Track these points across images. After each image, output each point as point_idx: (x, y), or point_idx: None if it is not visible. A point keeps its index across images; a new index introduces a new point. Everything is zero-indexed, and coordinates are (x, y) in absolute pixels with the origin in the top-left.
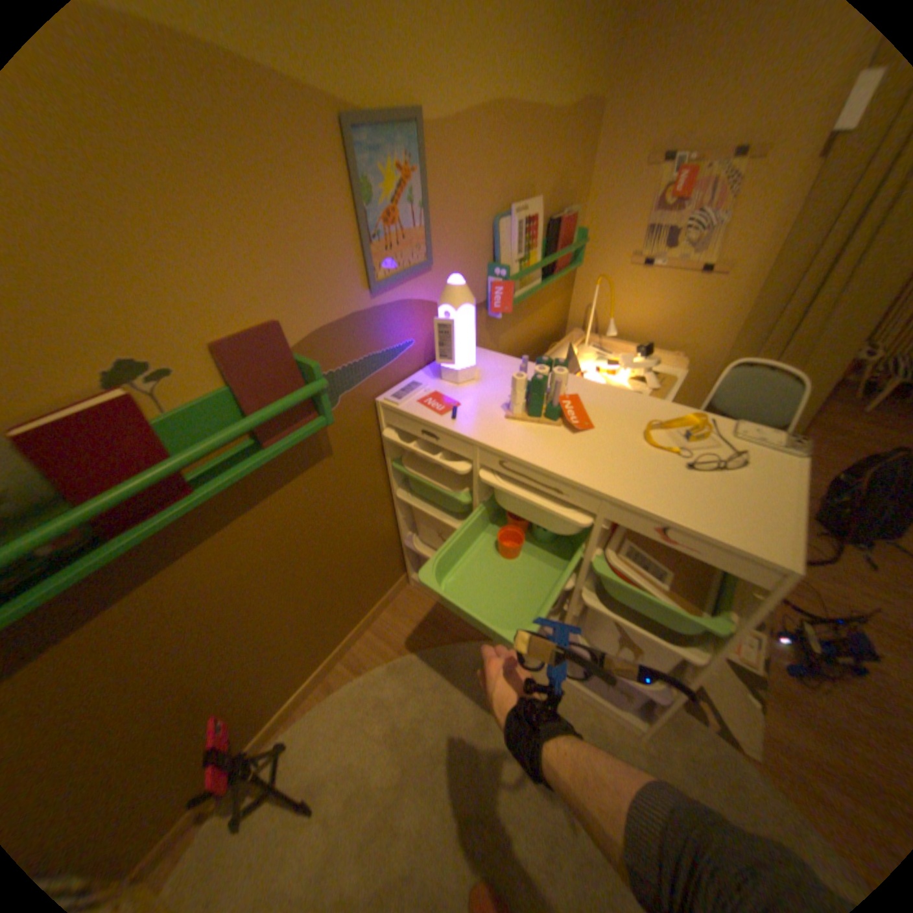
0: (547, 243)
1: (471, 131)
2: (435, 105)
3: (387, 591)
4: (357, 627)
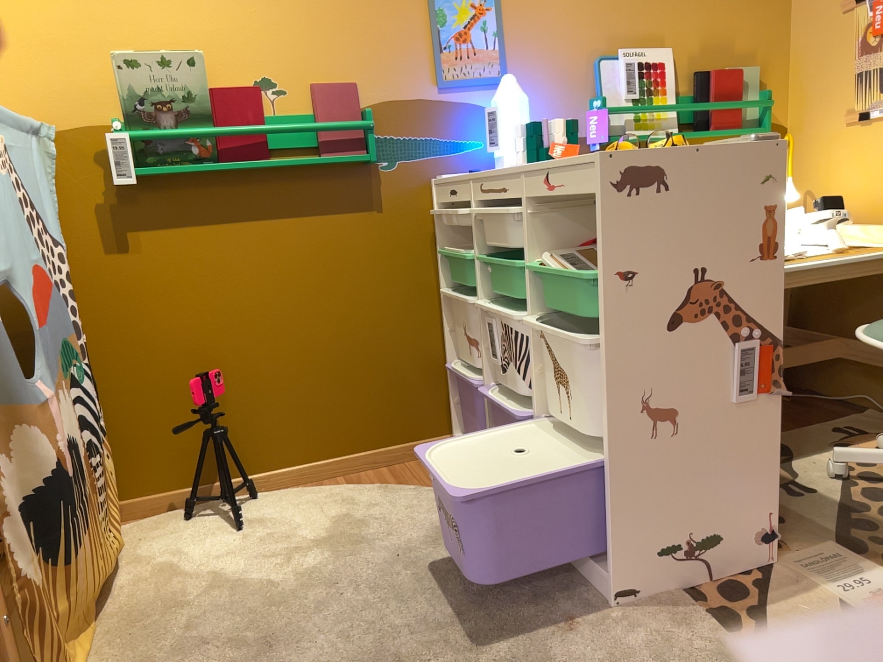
0: (692, 97)
1: None
2: None
3: (421, 436)
4: (373, 450)
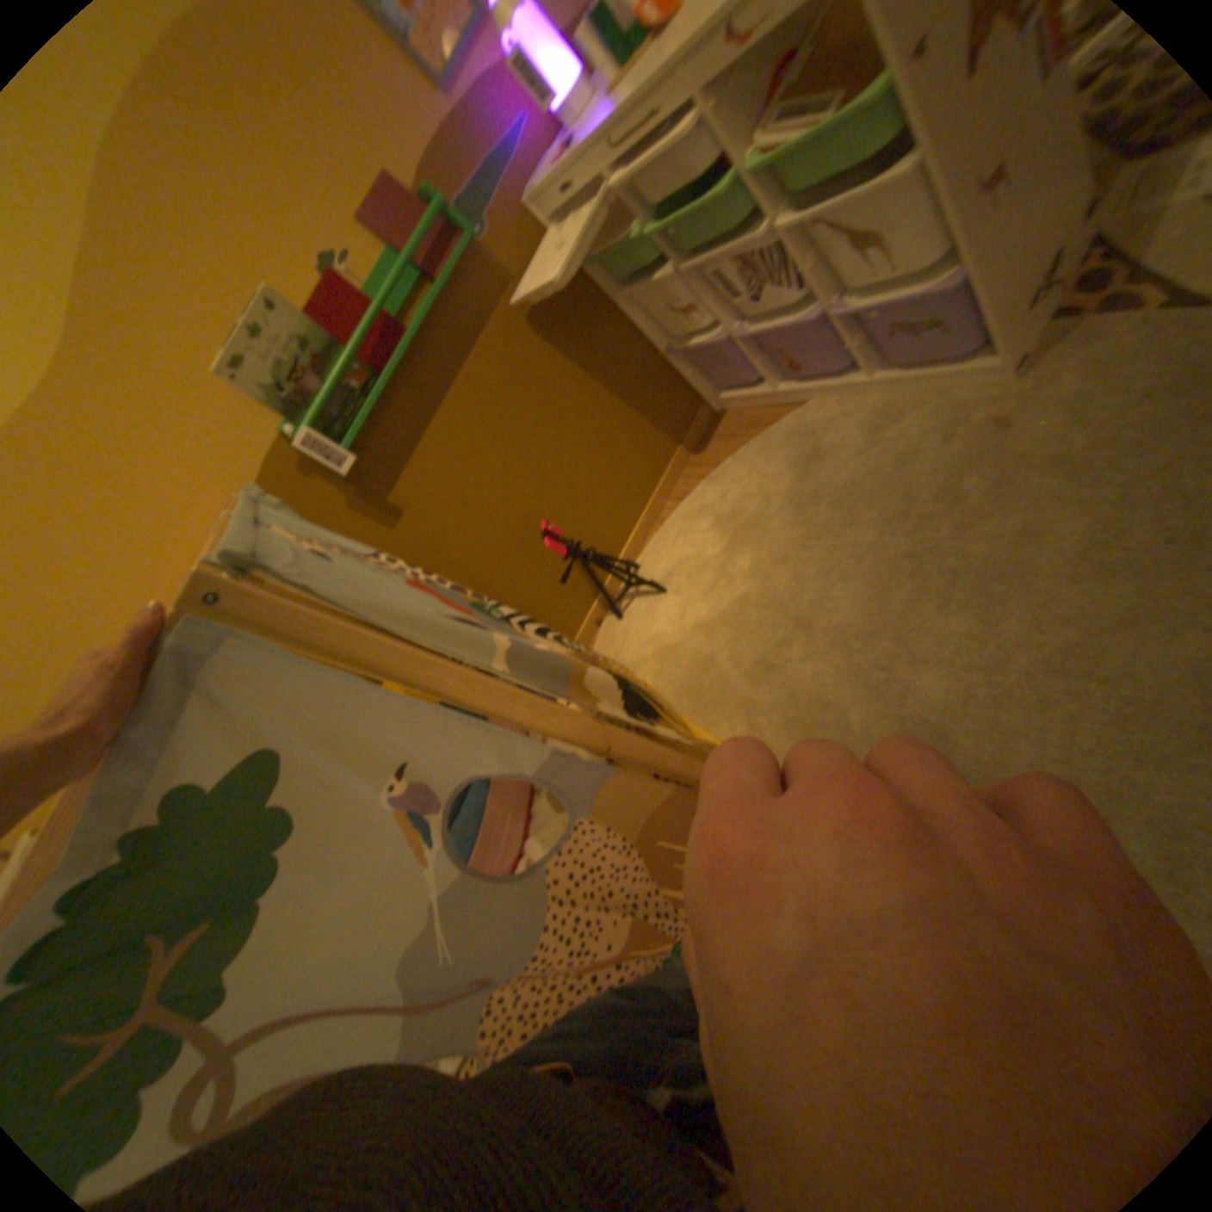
0: None
1: None
2: None
3: (689, 423)
4: (670, 465)
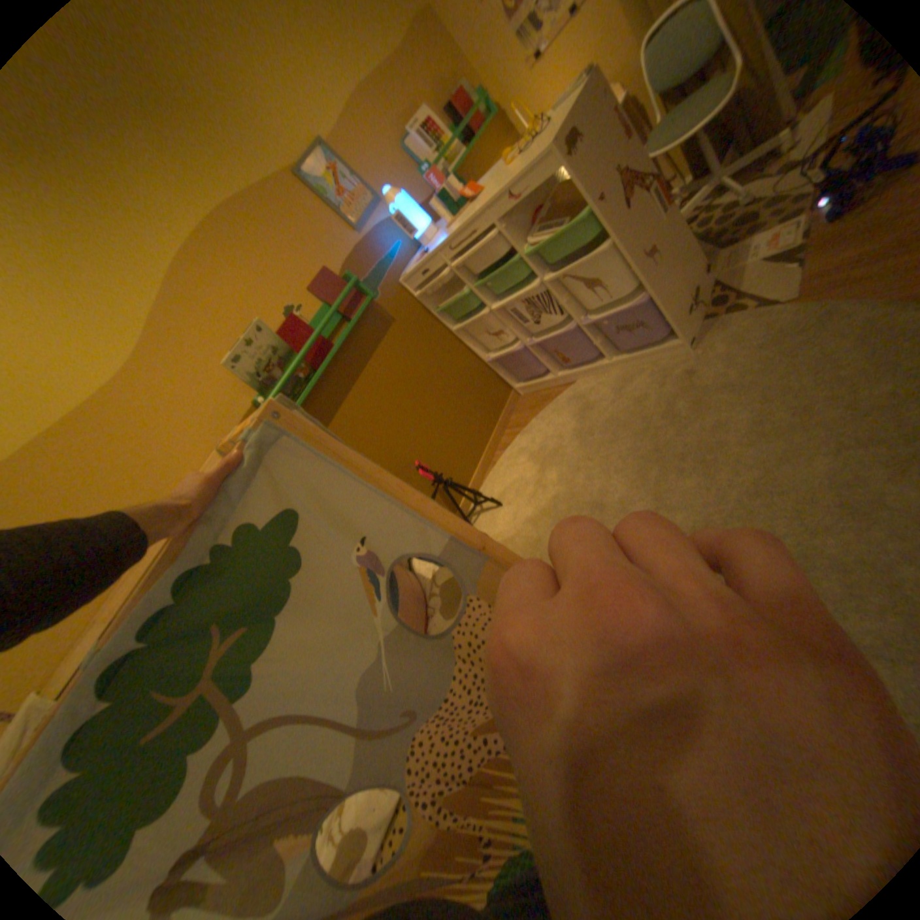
0: (453, 122)
1: (350, 118)
2: (323, 127)
3: (505, 403)
4: (495, 429)
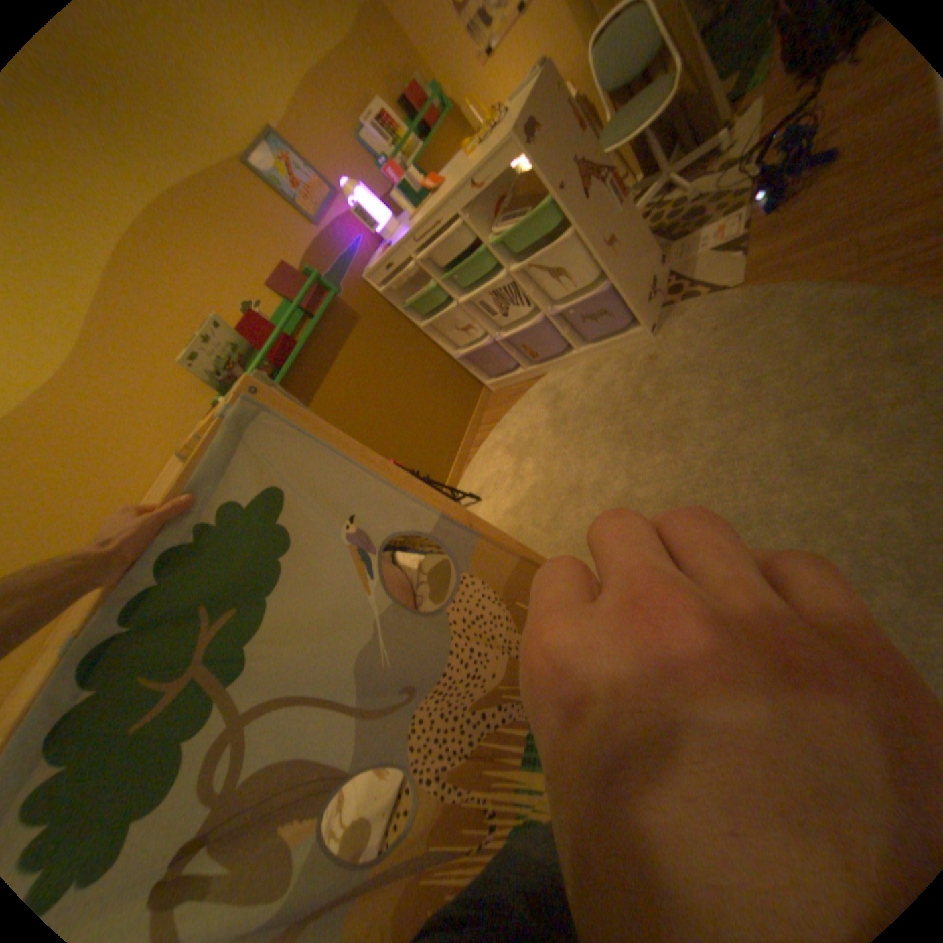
0: (408, 115)
1: (300, 107)
2: (272, 115)
3: (477, 400)
4: (469, 426)
